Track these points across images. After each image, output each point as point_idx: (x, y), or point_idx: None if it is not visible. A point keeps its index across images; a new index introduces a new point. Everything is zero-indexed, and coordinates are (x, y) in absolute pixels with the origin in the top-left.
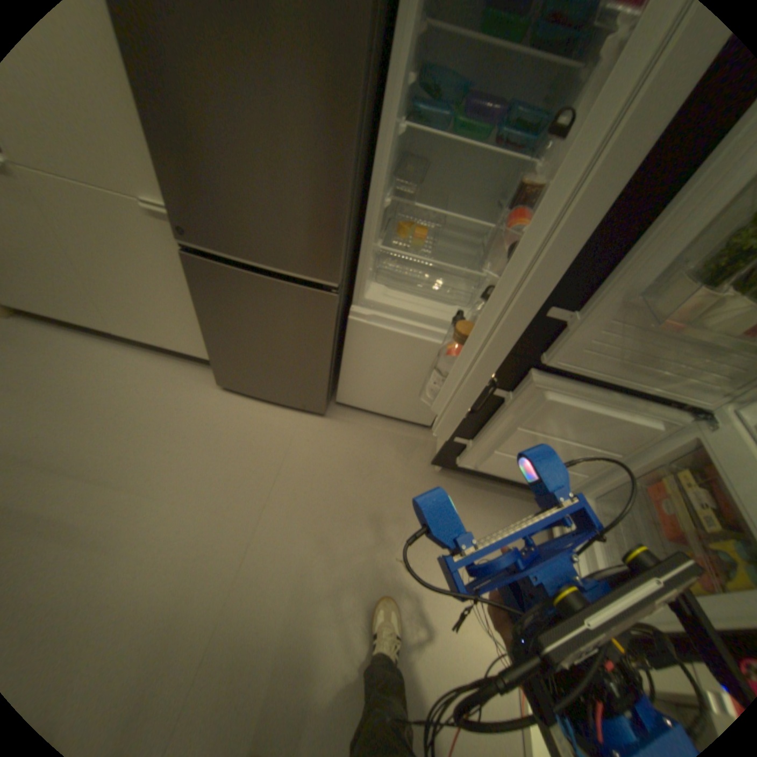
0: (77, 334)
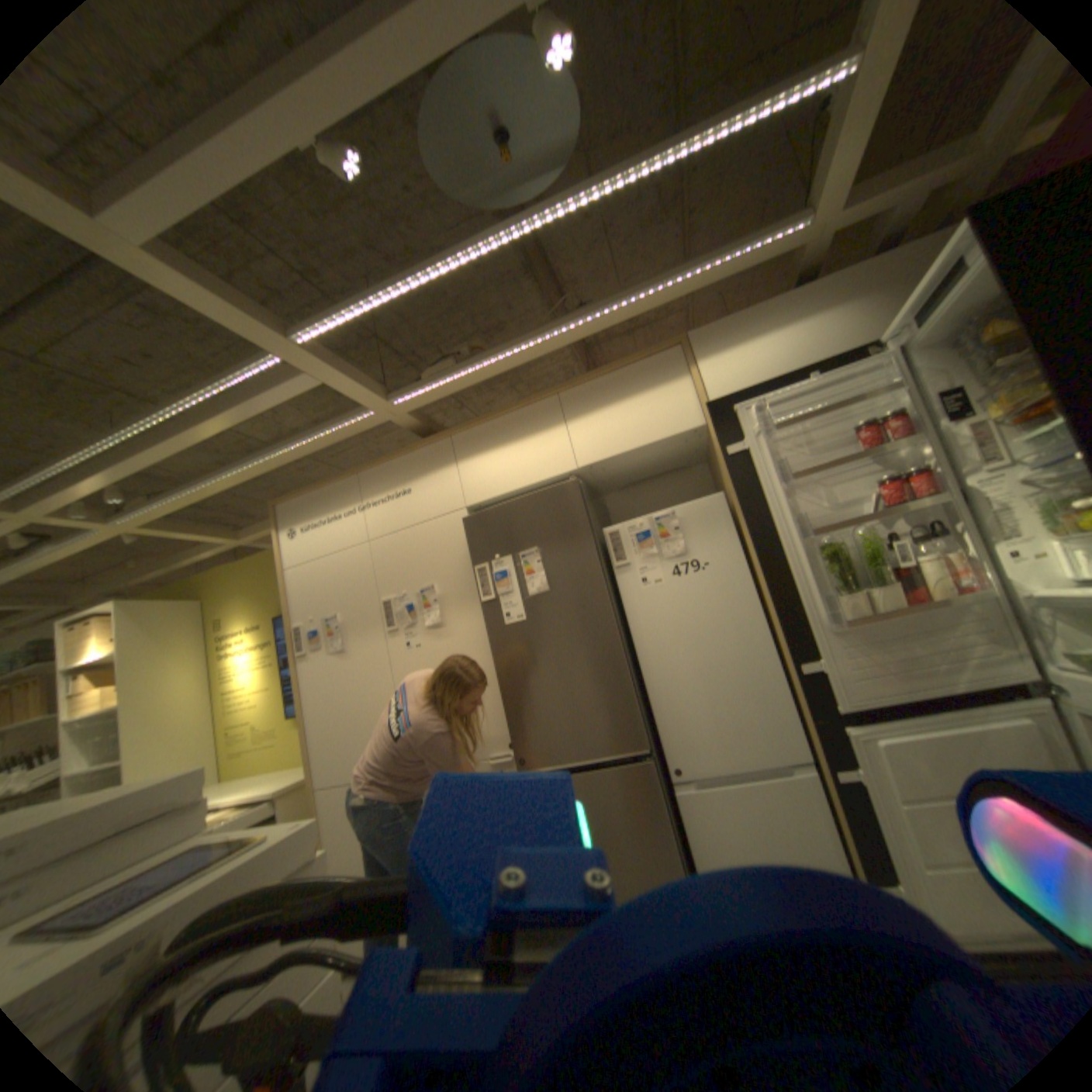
0: None
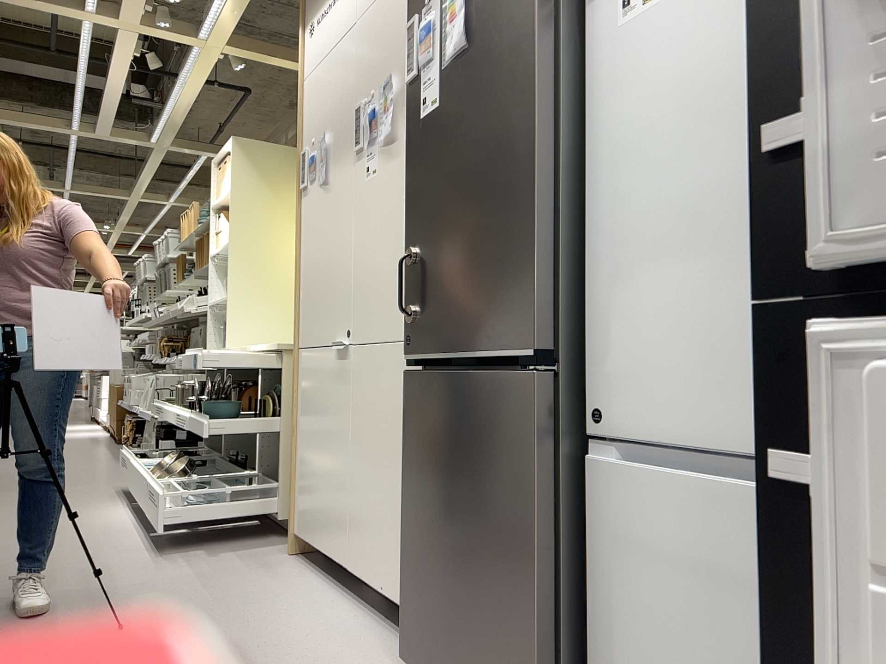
0: (327, 579)
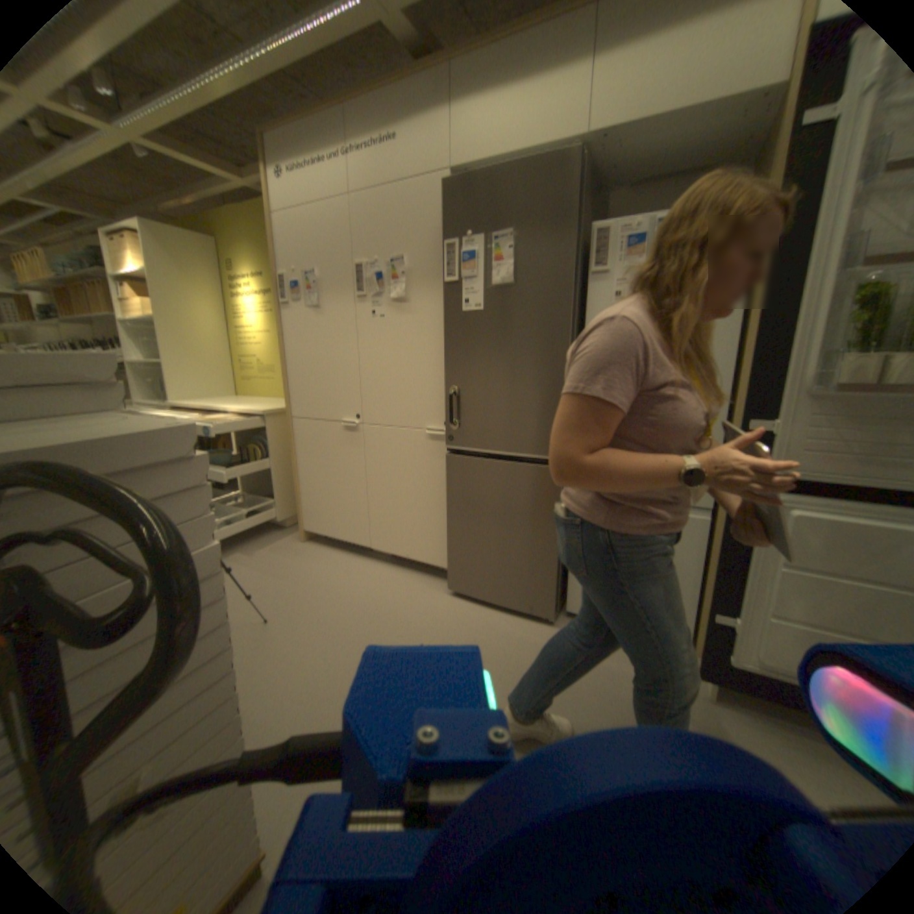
0: (345, 552)
